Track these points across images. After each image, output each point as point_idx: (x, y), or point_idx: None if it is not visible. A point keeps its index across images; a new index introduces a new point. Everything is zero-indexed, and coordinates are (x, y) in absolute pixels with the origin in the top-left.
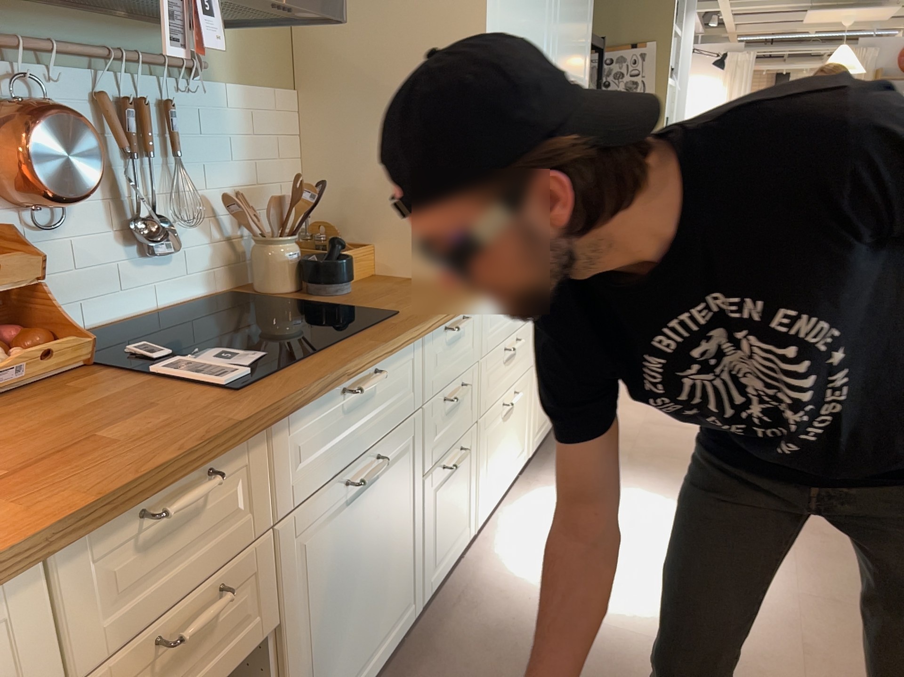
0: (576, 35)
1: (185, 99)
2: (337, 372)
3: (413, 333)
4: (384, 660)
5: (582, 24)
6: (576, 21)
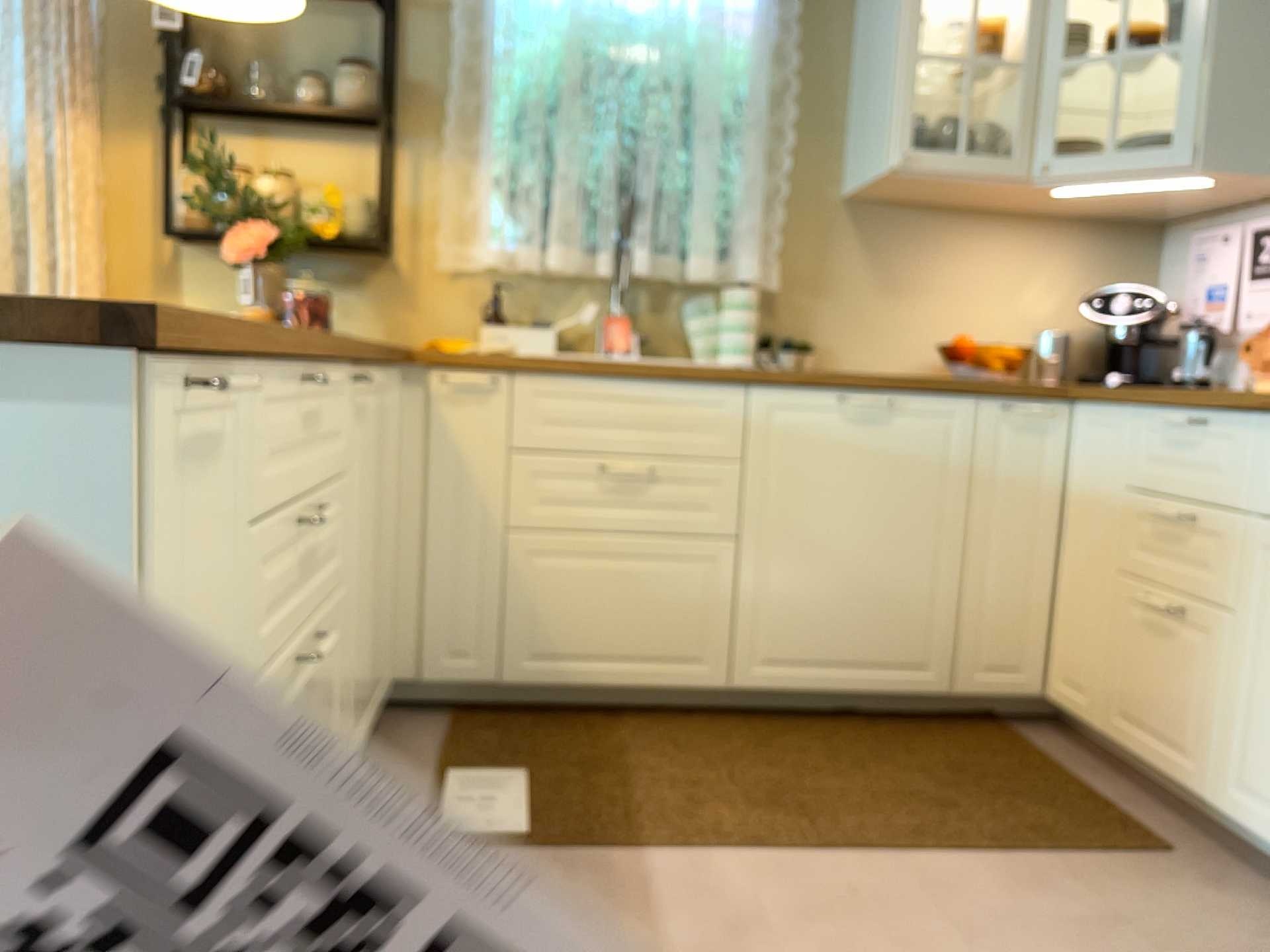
0: None
1: None
2: None
3: None
4: None
5: None
6: None
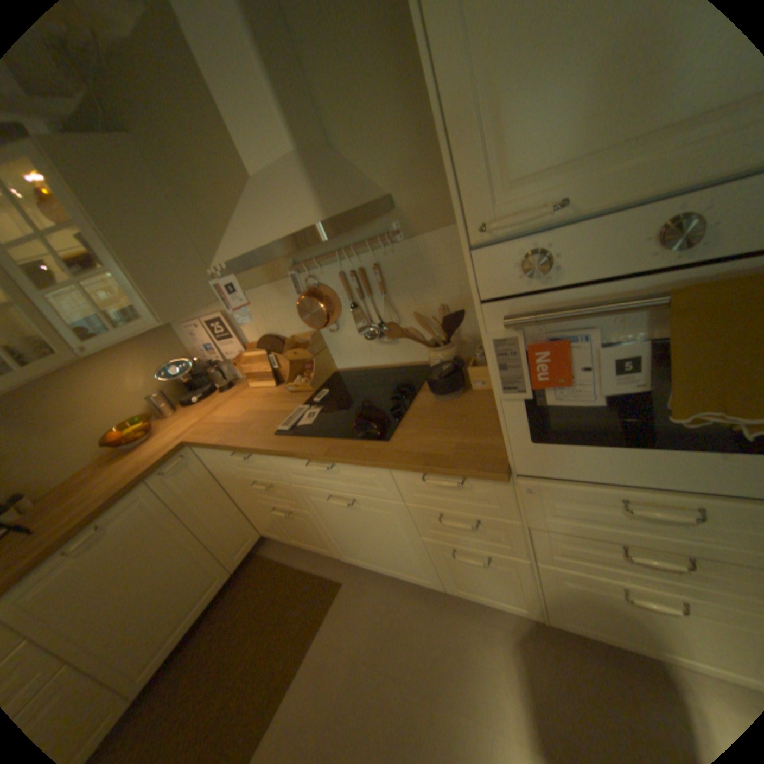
0: None
1: (388, 256)
2: (293, 453)
3: (356, 461)
4: (405, 580)
5: None
6: None
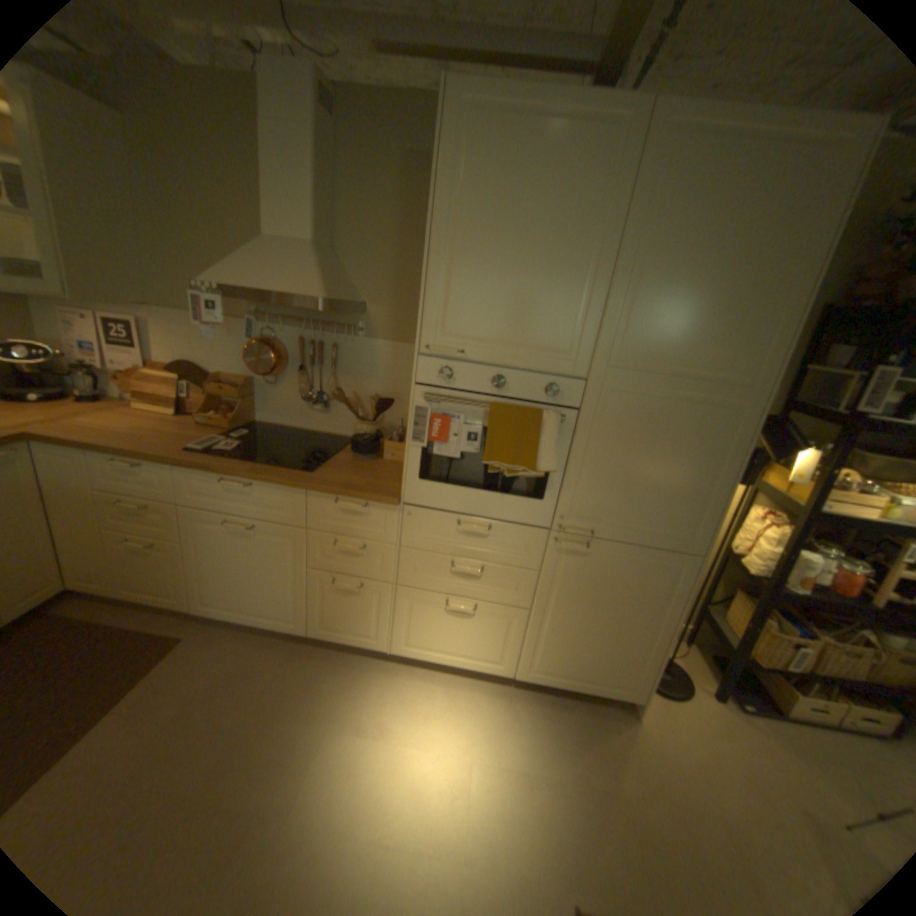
0: (706, 322)
1: (348, 345)
2: (210, 467)
3: (280, 481)
4: (265, 629)
5: (743, 310)
6: (712, 306)
